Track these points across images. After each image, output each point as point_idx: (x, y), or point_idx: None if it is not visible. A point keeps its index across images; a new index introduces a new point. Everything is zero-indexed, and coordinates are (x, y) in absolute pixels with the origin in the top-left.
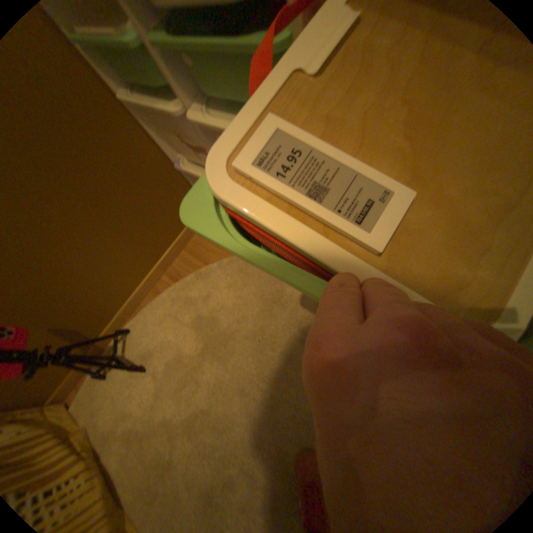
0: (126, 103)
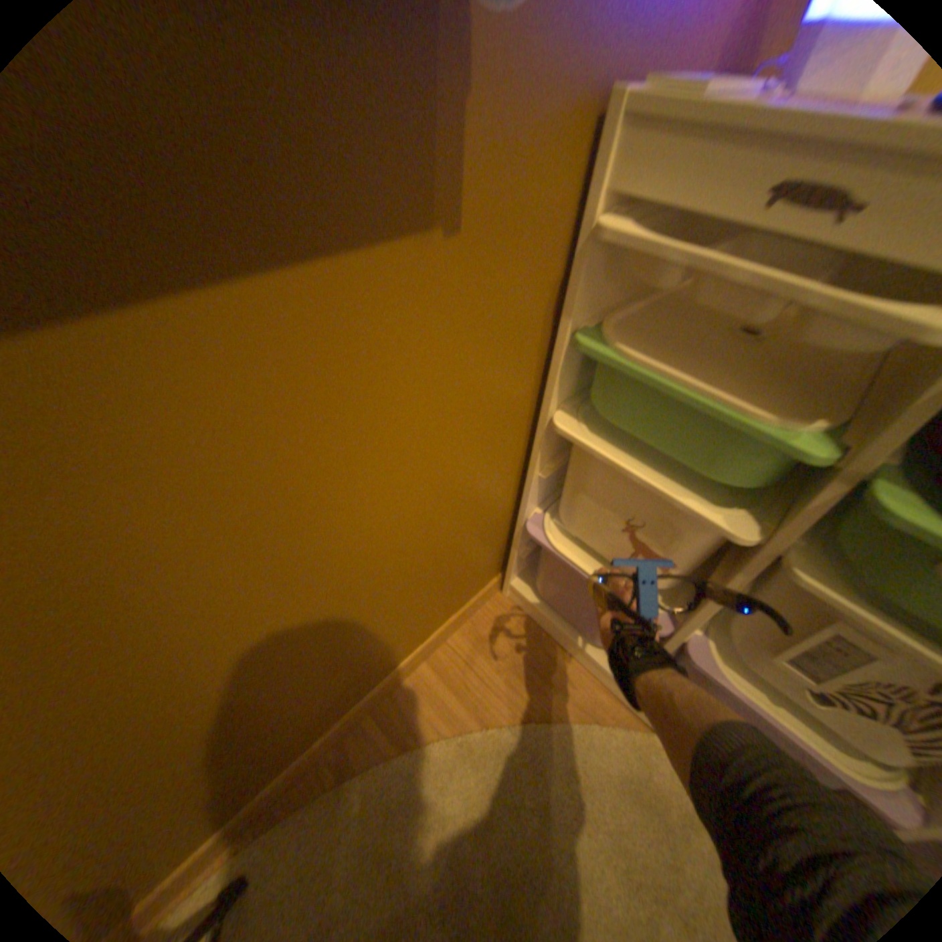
0: (550, 426)
